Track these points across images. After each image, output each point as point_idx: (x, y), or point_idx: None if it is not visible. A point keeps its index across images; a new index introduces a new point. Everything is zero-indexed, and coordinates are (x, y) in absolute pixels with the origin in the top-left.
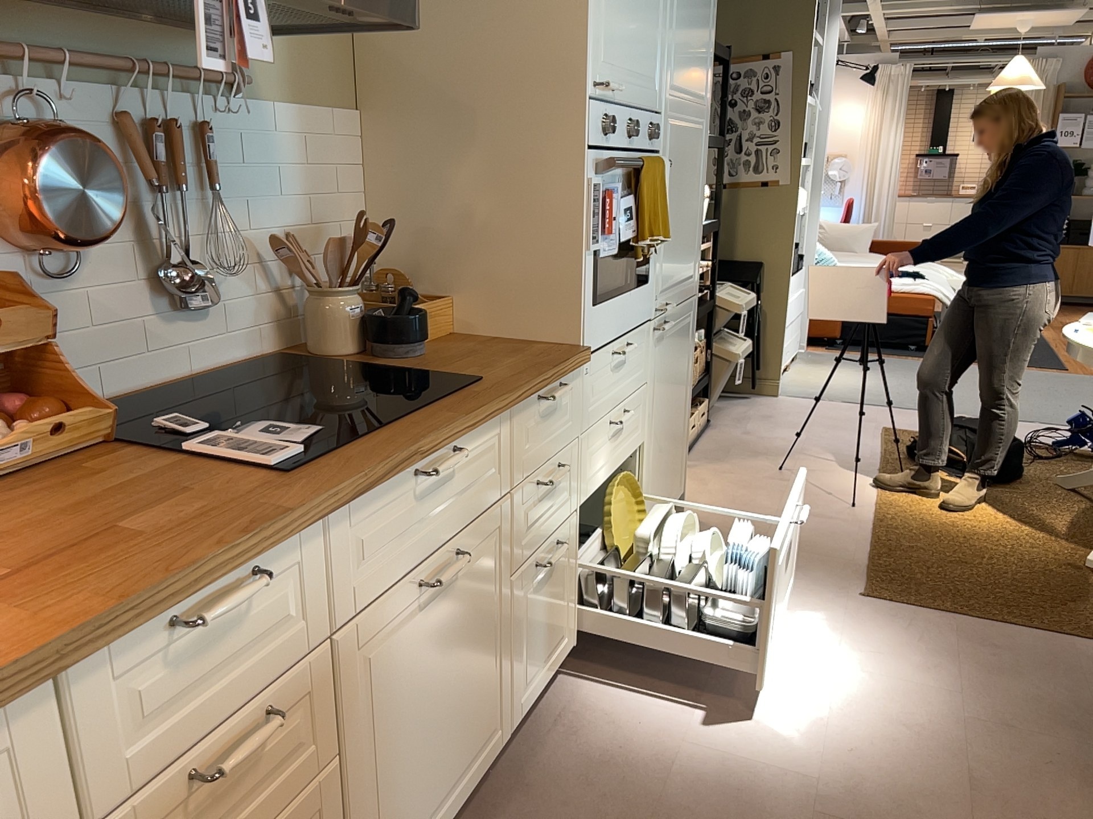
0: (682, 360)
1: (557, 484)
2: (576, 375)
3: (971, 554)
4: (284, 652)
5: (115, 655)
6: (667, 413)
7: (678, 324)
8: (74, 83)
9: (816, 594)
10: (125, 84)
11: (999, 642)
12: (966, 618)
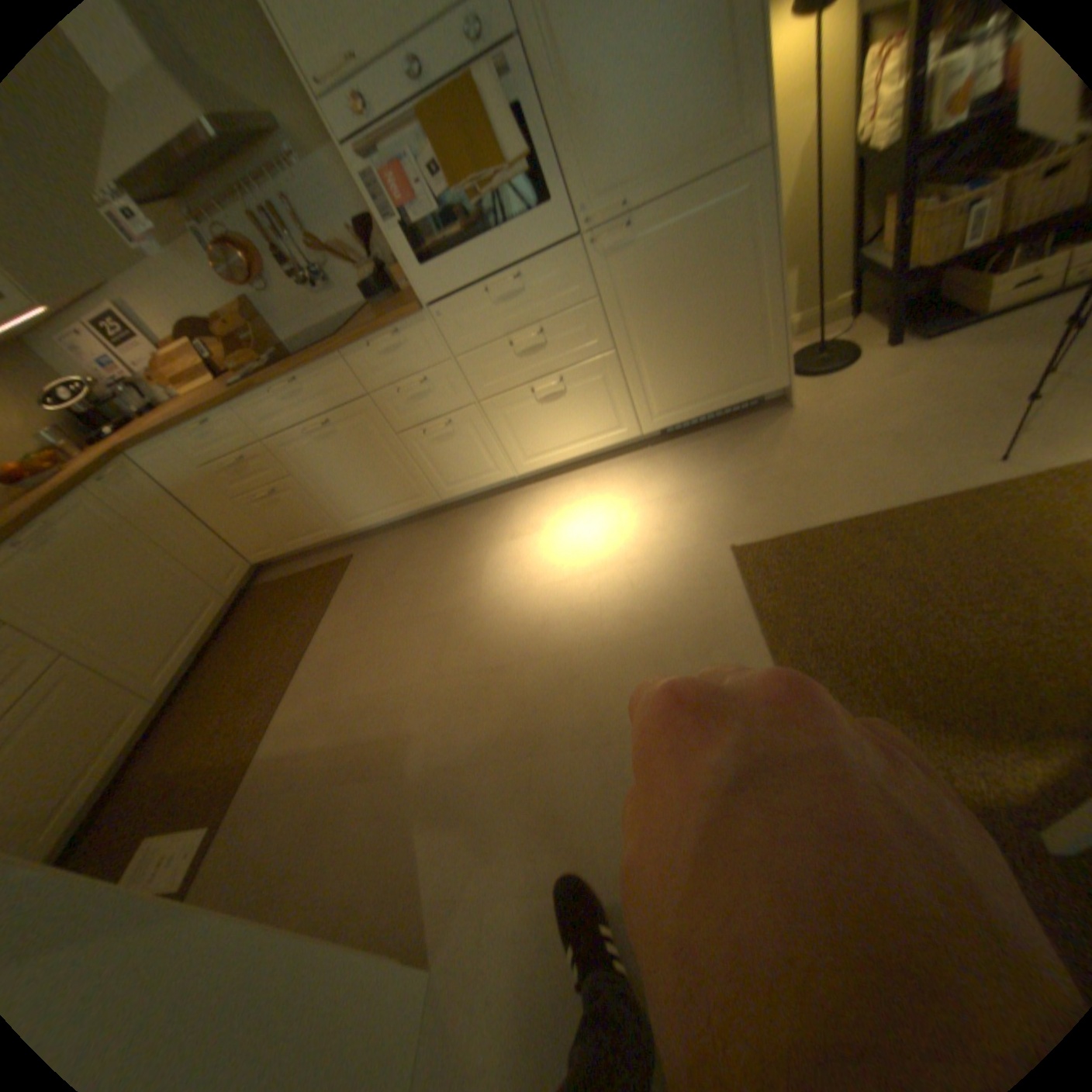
0: (725, 246)
1: (431, 387)
2: (419, 319)
3: (982, 593)
4: (240, 441)
5: (177, 433)
6: (679, 313)
7: (685, 210)
8: (227, 206)
9: (712, 524)
10: (244, 193)
11: (725, 658)
12: (760, 624)
